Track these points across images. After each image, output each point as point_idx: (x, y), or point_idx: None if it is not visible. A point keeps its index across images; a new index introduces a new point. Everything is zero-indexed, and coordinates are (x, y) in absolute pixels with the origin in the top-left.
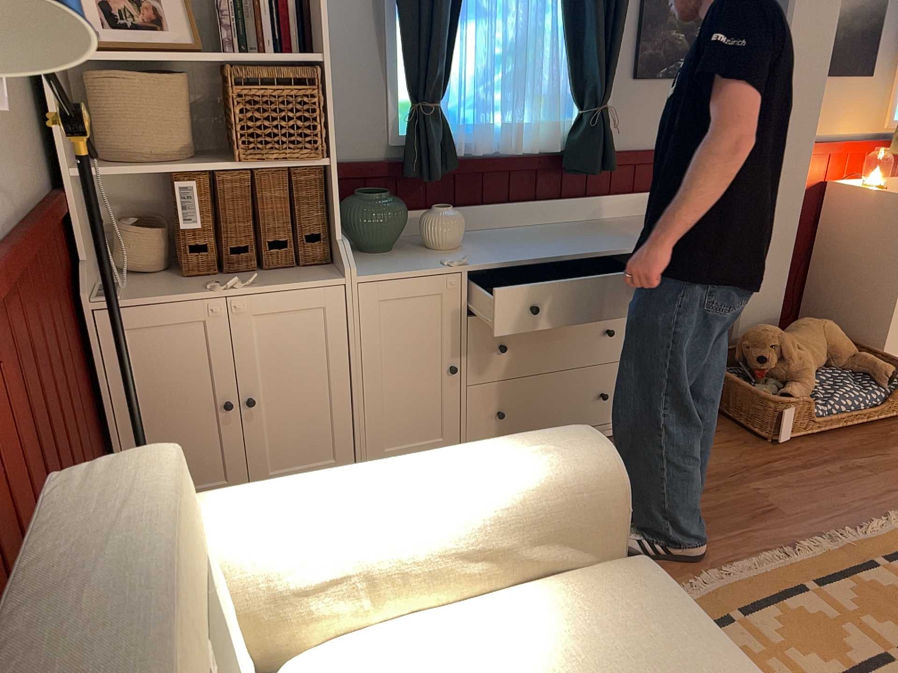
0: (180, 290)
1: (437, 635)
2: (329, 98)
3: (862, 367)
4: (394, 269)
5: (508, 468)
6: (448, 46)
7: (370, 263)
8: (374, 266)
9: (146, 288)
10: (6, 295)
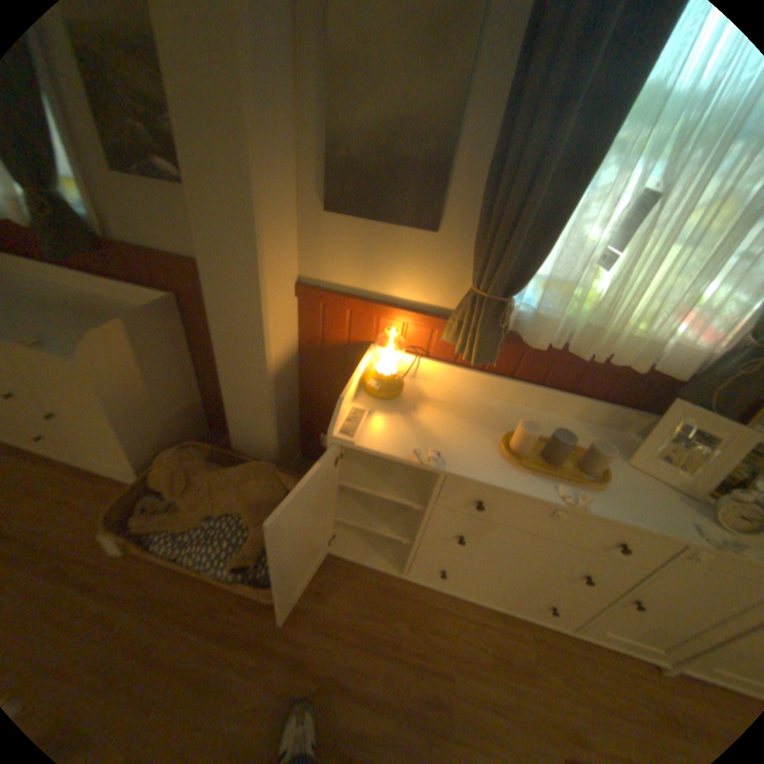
0: None
1: None
2: None
3: (248, 541)
4: None
5: None
6: None
7: None
8: None
9: None
10: None
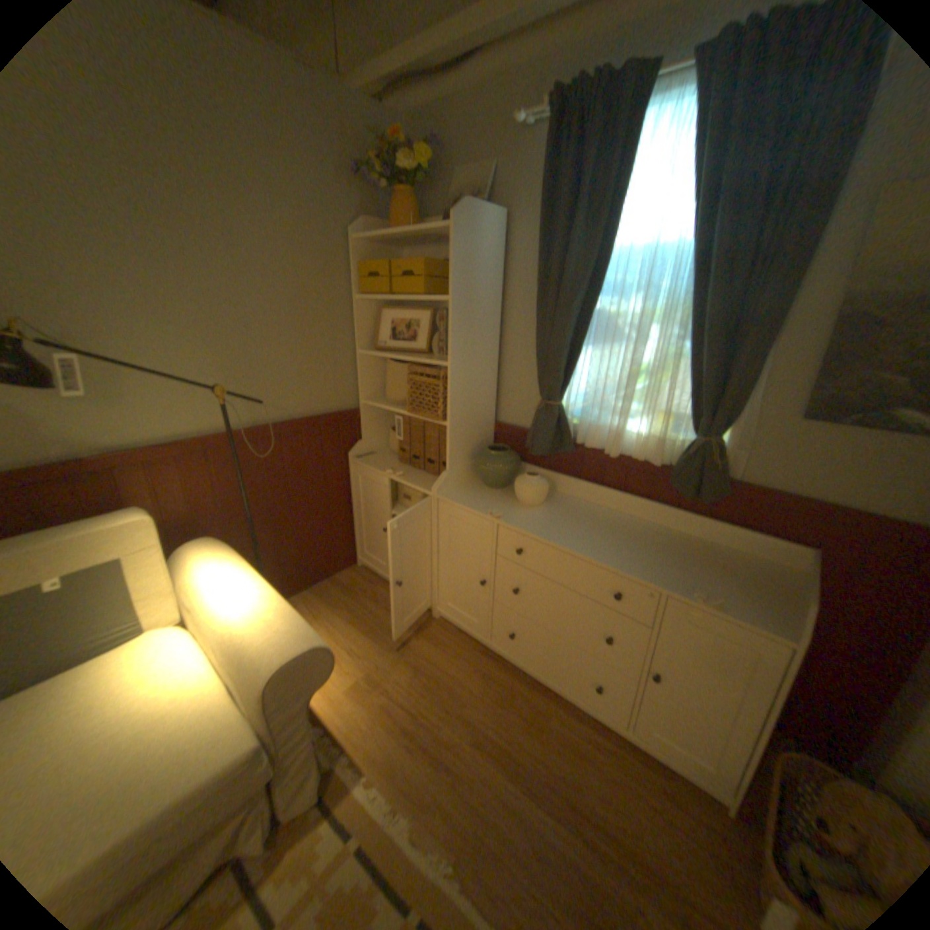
0: (383, 466)
1: (184, 667)
2: (450, 388)
3: None
4: (465, 500)
5: (250, 627)
6: (570, 361)
7: (469, 490)
8: (463, 494)
9: (380, 459)
10: (245, 445)
